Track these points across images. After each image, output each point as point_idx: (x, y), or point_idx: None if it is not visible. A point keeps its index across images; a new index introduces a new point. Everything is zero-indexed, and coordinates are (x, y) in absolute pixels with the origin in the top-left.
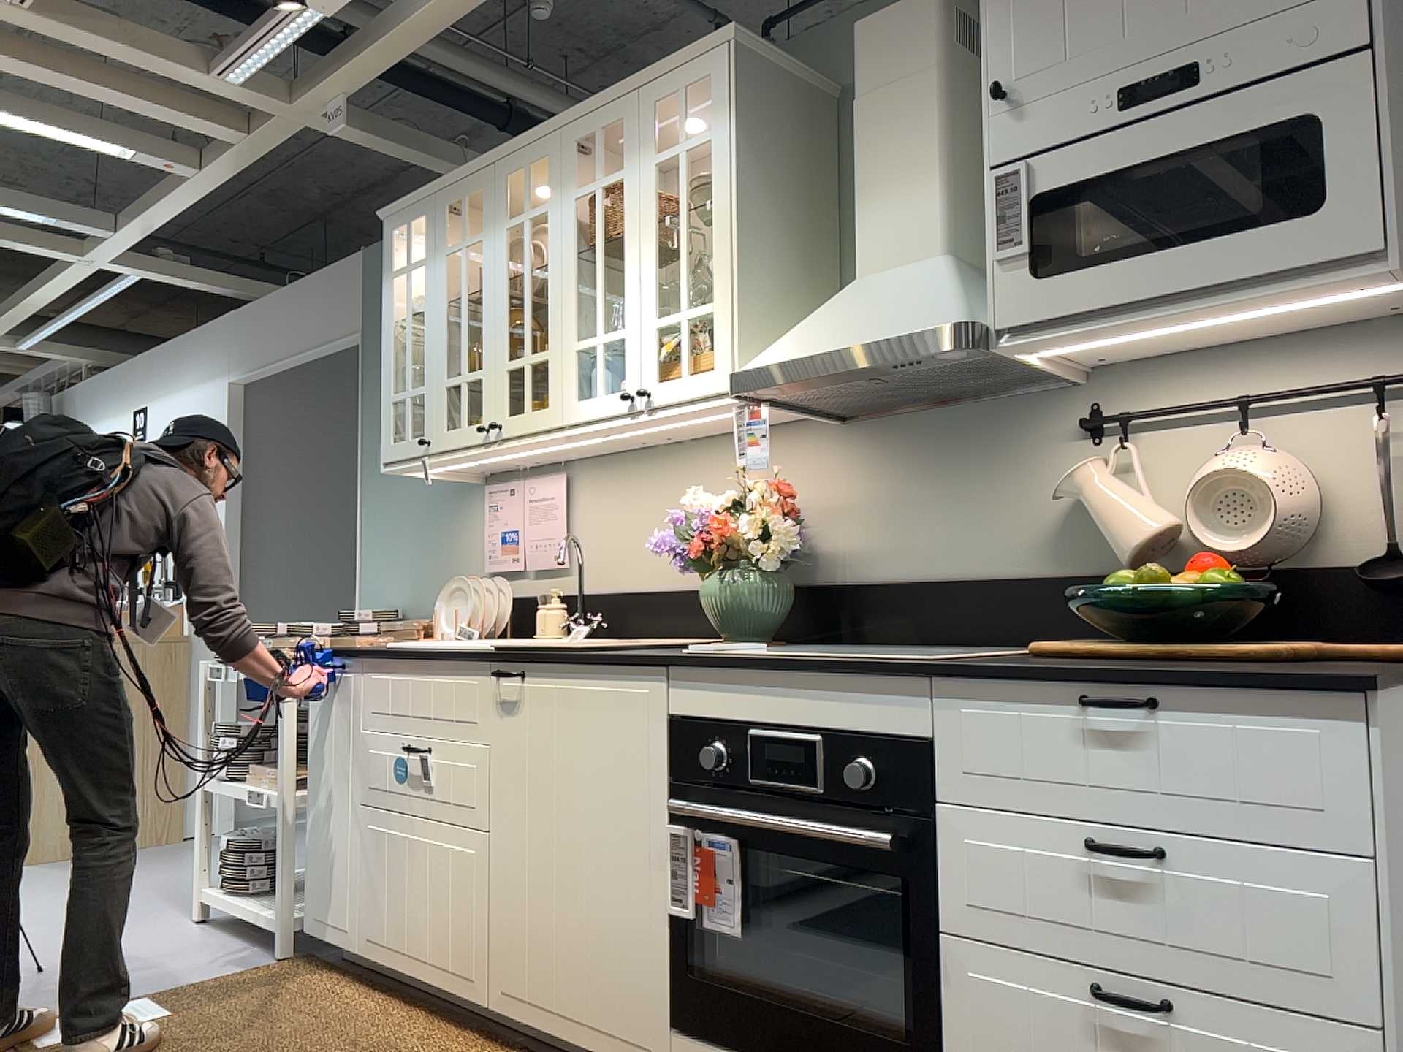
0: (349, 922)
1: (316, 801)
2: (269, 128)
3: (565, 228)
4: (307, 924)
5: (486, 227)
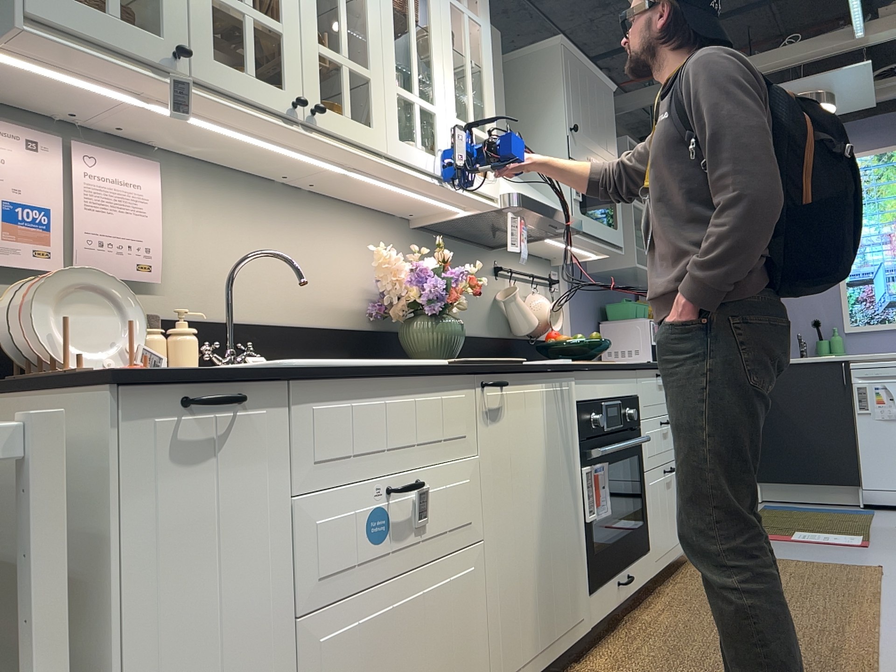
0: None
1: None
2: None
3: None
4: None
5: None
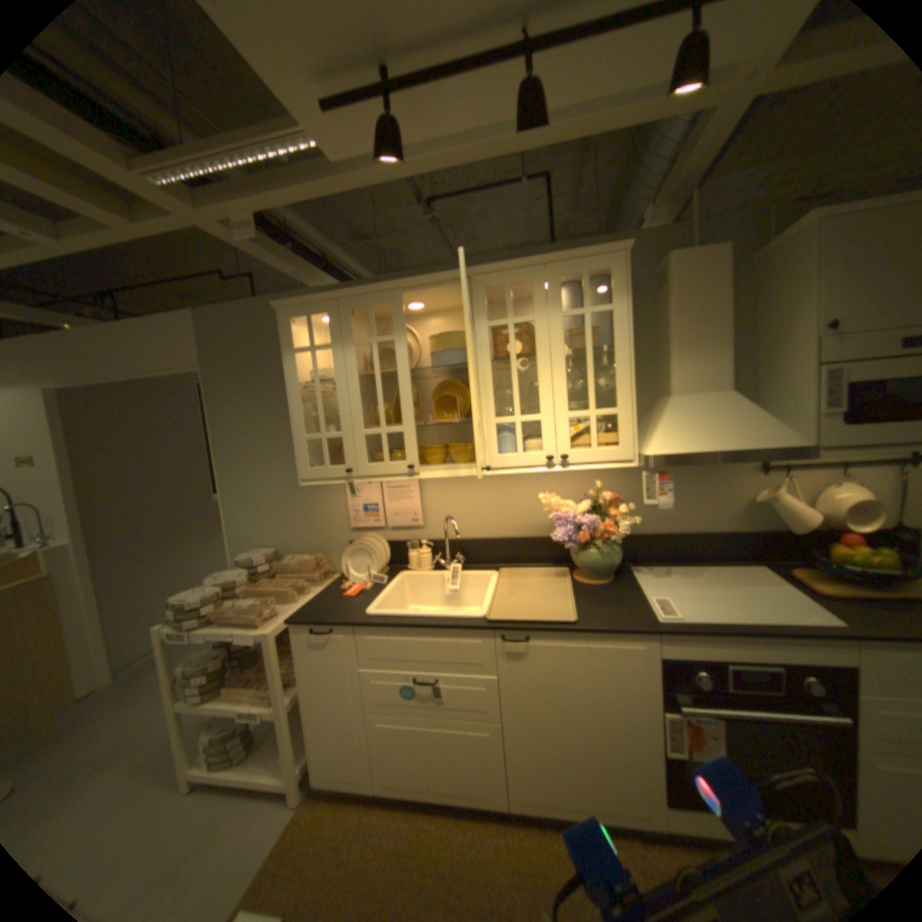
0: (364, 783)
1: (313, 717)
2: (157, 220)
3: (480, 345)
4: (315, 787)
5: (397, 332)
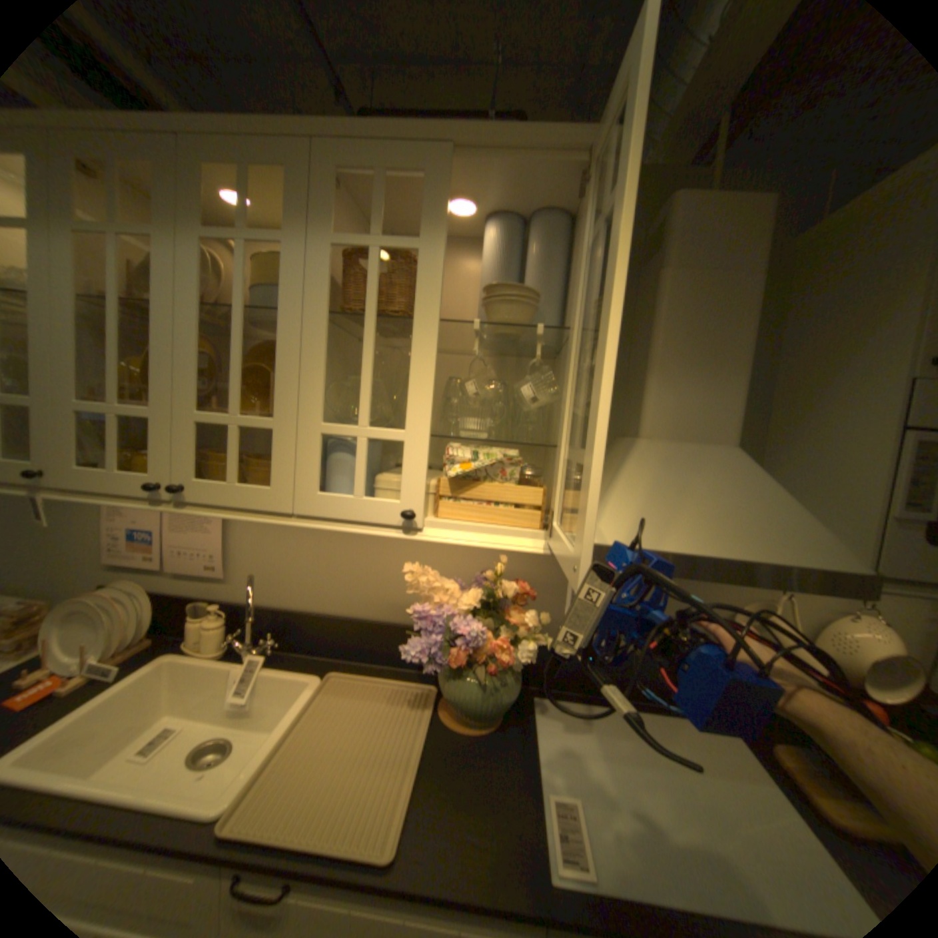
0: None
1: None
2: None
3: (310, 273)
4: None
5: (158, 217)
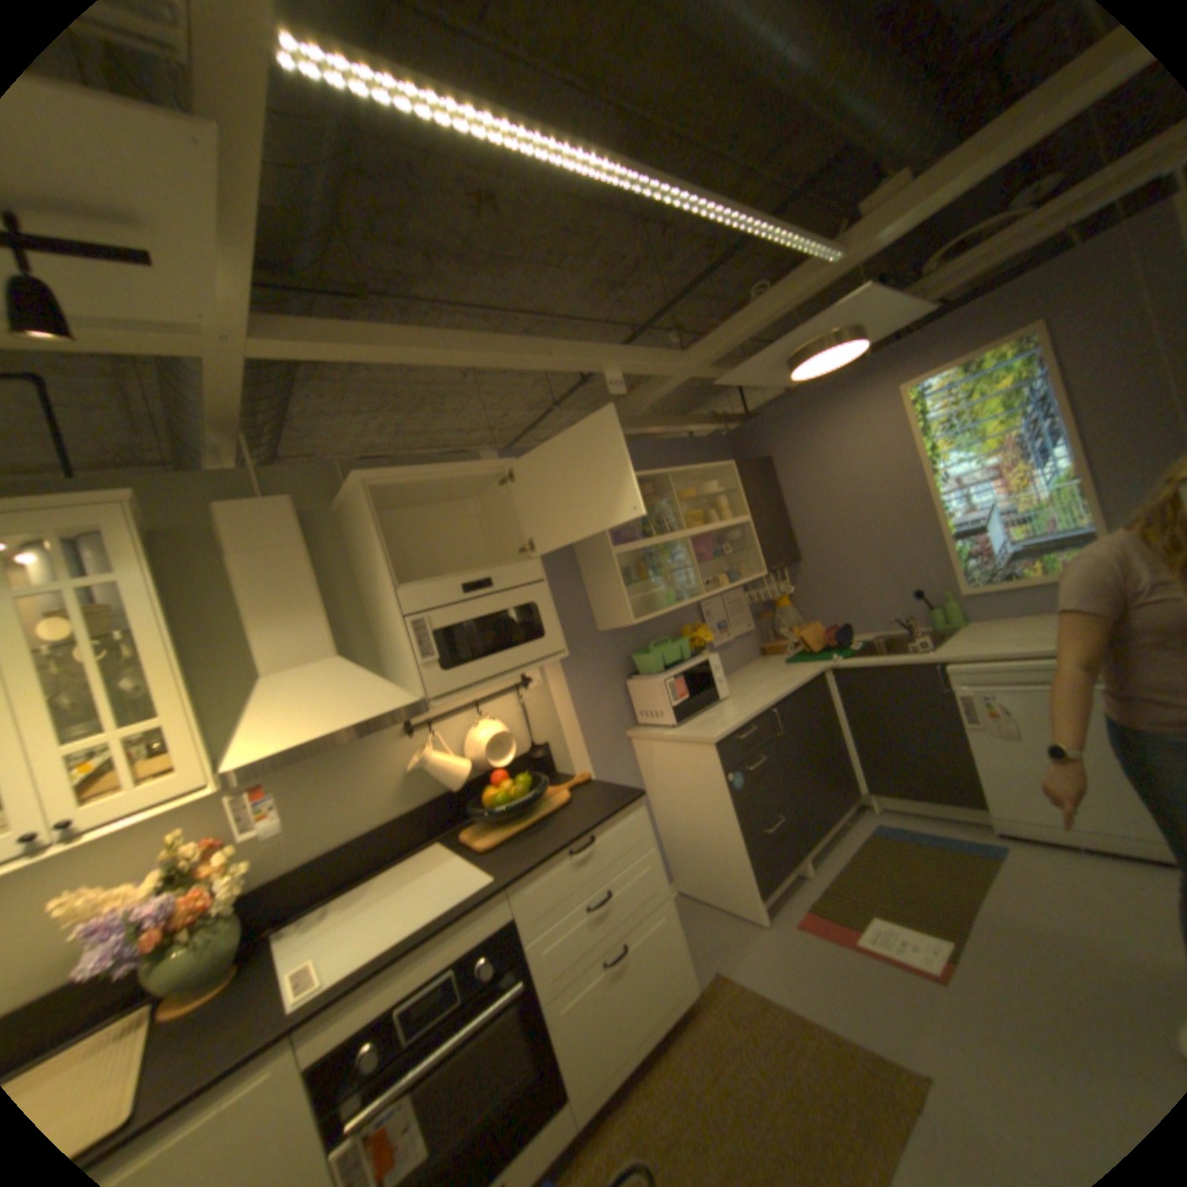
0: None
1: None
2: None
3: None
4: None
5: None
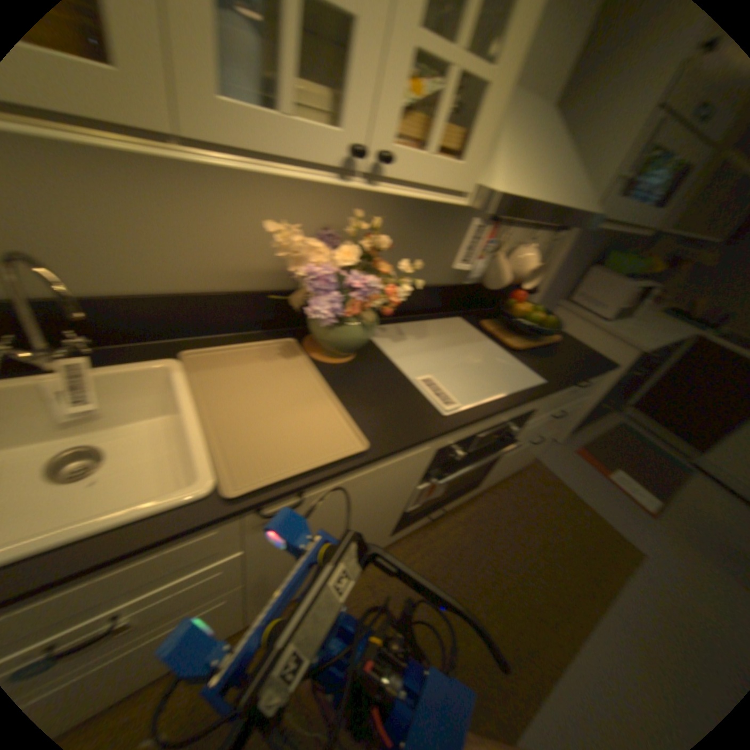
0: None
1: None
2: None
3: None
4: None
5: None
